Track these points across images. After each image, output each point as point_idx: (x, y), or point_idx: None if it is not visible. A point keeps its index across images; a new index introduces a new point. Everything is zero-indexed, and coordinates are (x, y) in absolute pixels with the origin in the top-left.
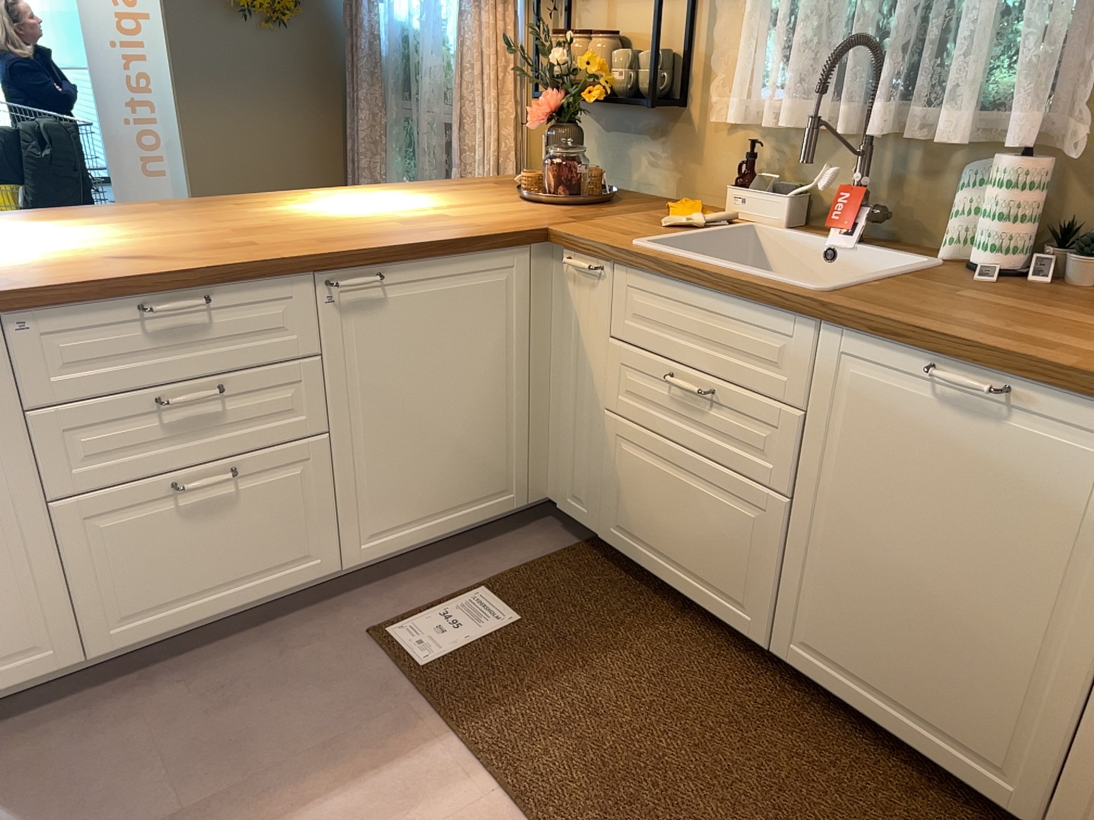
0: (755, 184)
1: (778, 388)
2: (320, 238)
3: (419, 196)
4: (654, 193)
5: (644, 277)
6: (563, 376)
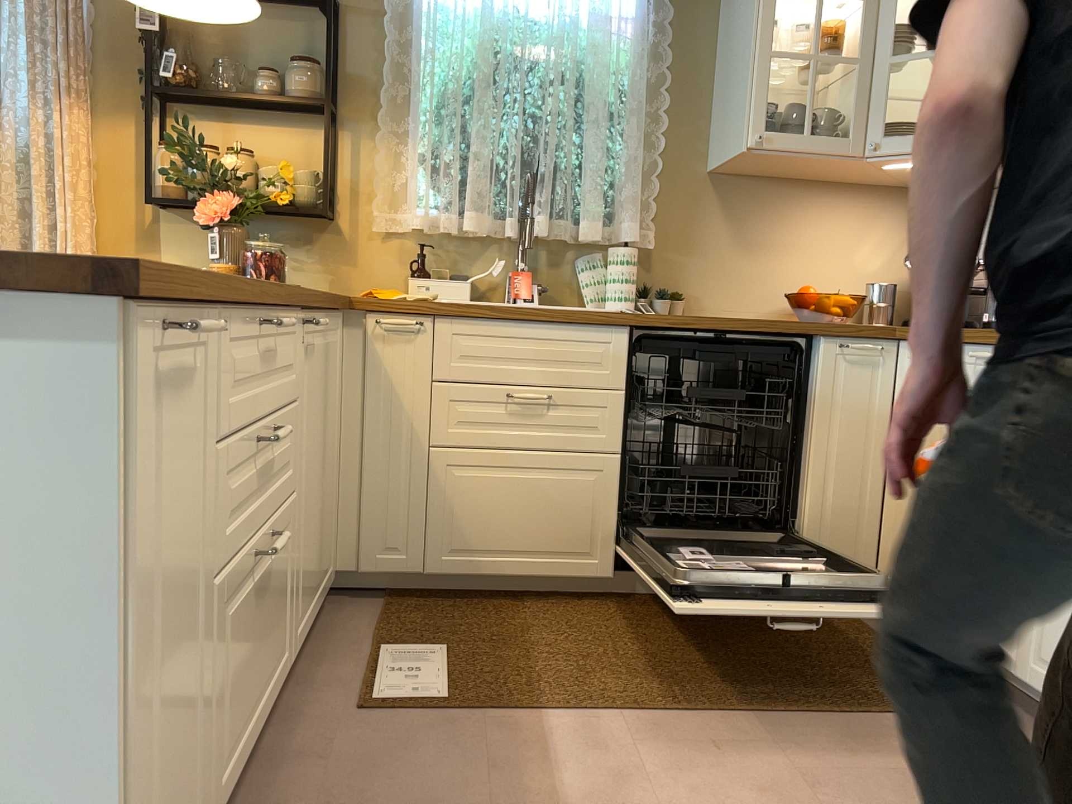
0: (432, 275)
1: (604, 379)
2: None
3: None
4: None
5: (471, 323)
6: (367, 434)
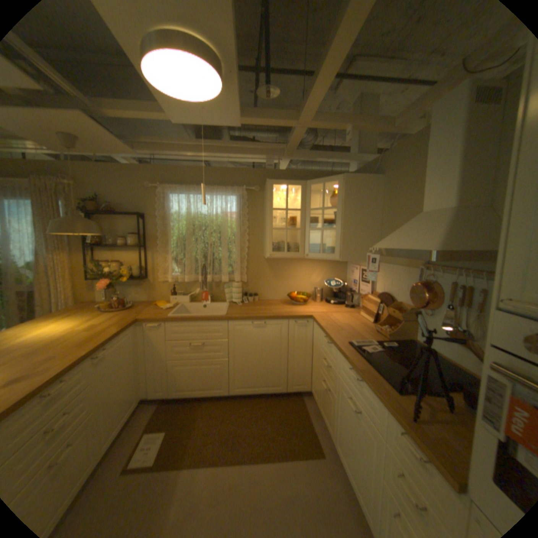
0: (177, 294)
1: (220, 336)
2: (72, 345)
3: (63, 321)
4: (139, 300)
5: (177, 323)
6: (146, 358)
